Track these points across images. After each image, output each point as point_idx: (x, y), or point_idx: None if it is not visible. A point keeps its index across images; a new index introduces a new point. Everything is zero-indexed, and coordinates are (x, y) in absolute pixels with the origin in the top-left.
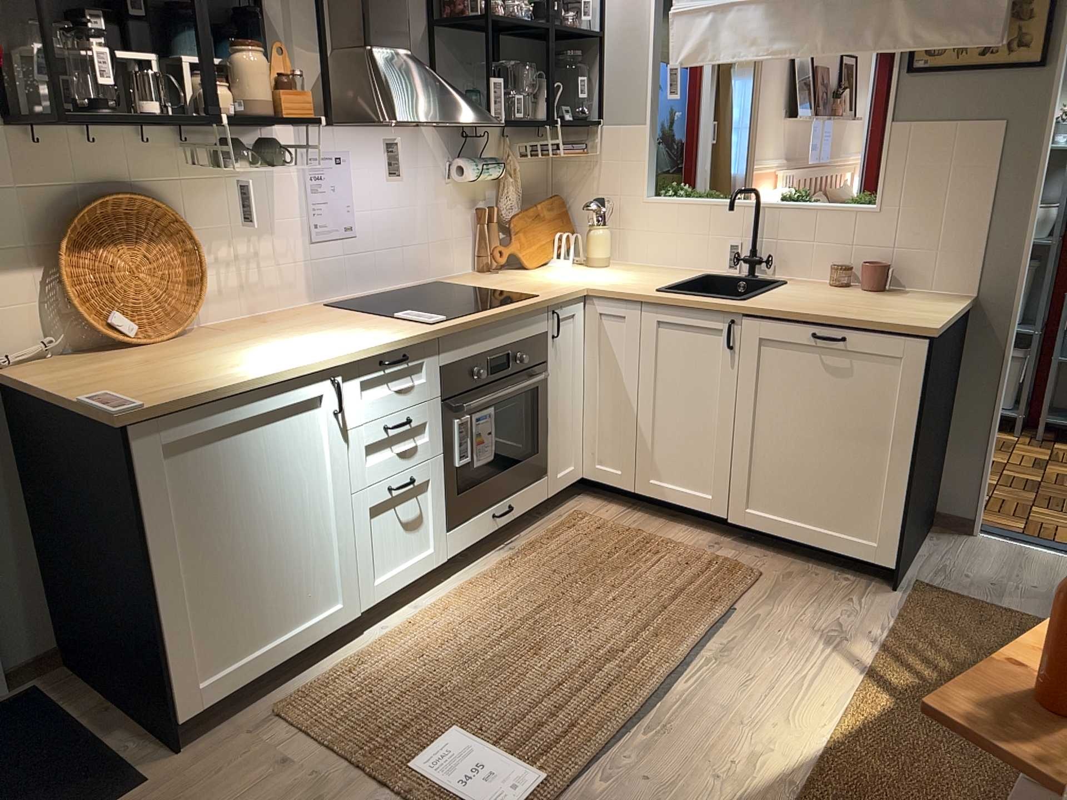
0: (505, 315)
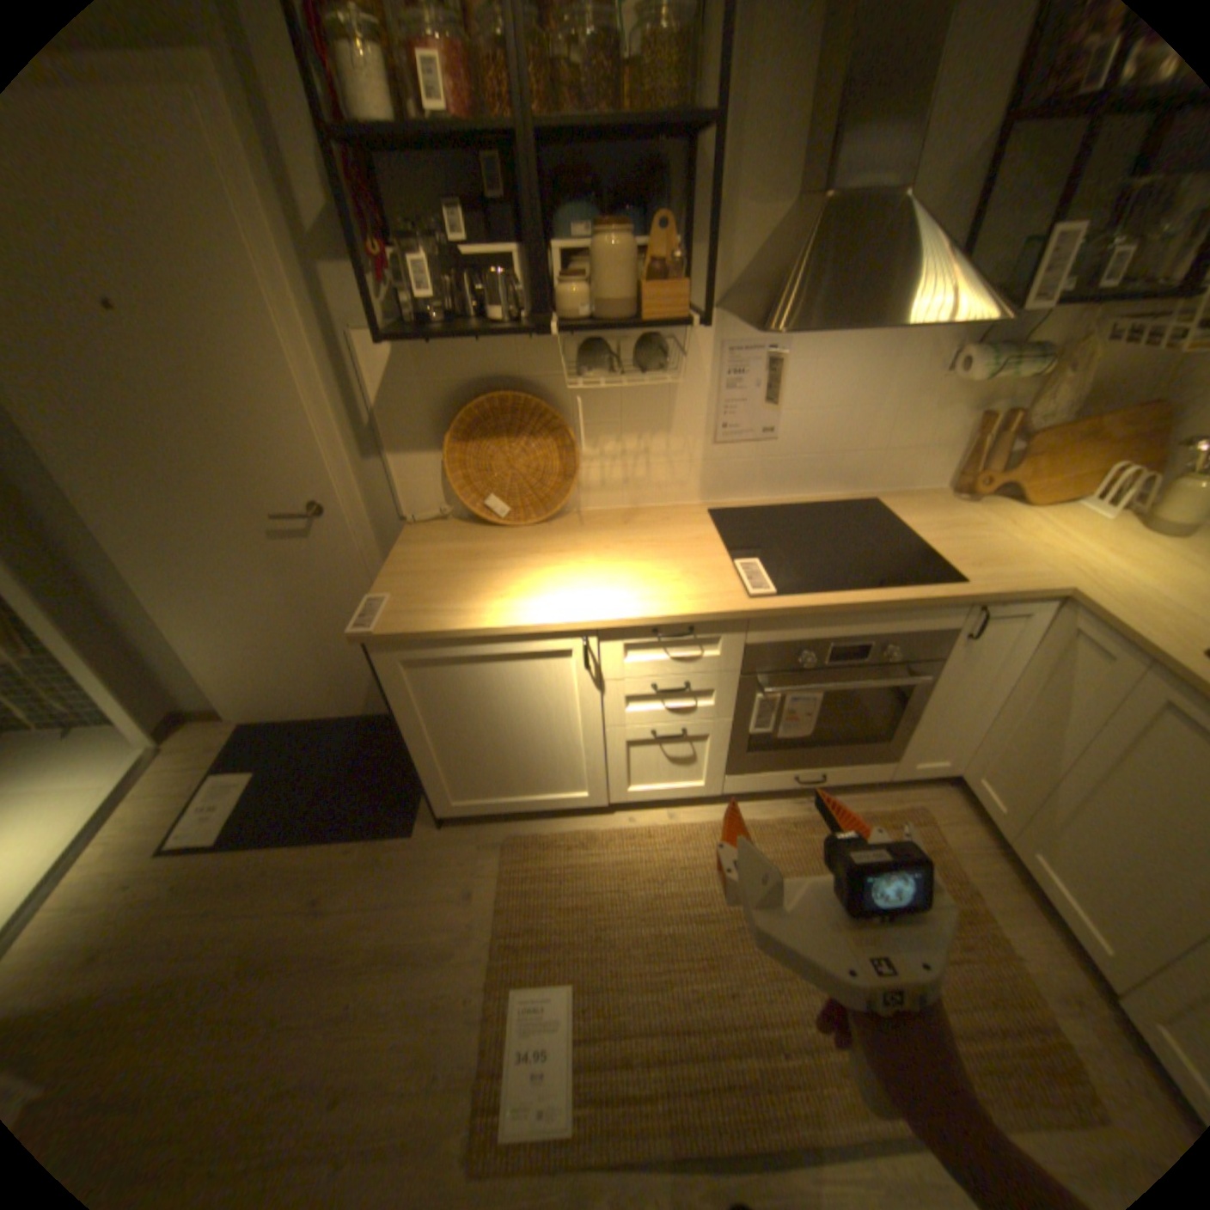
0: (874, 605)
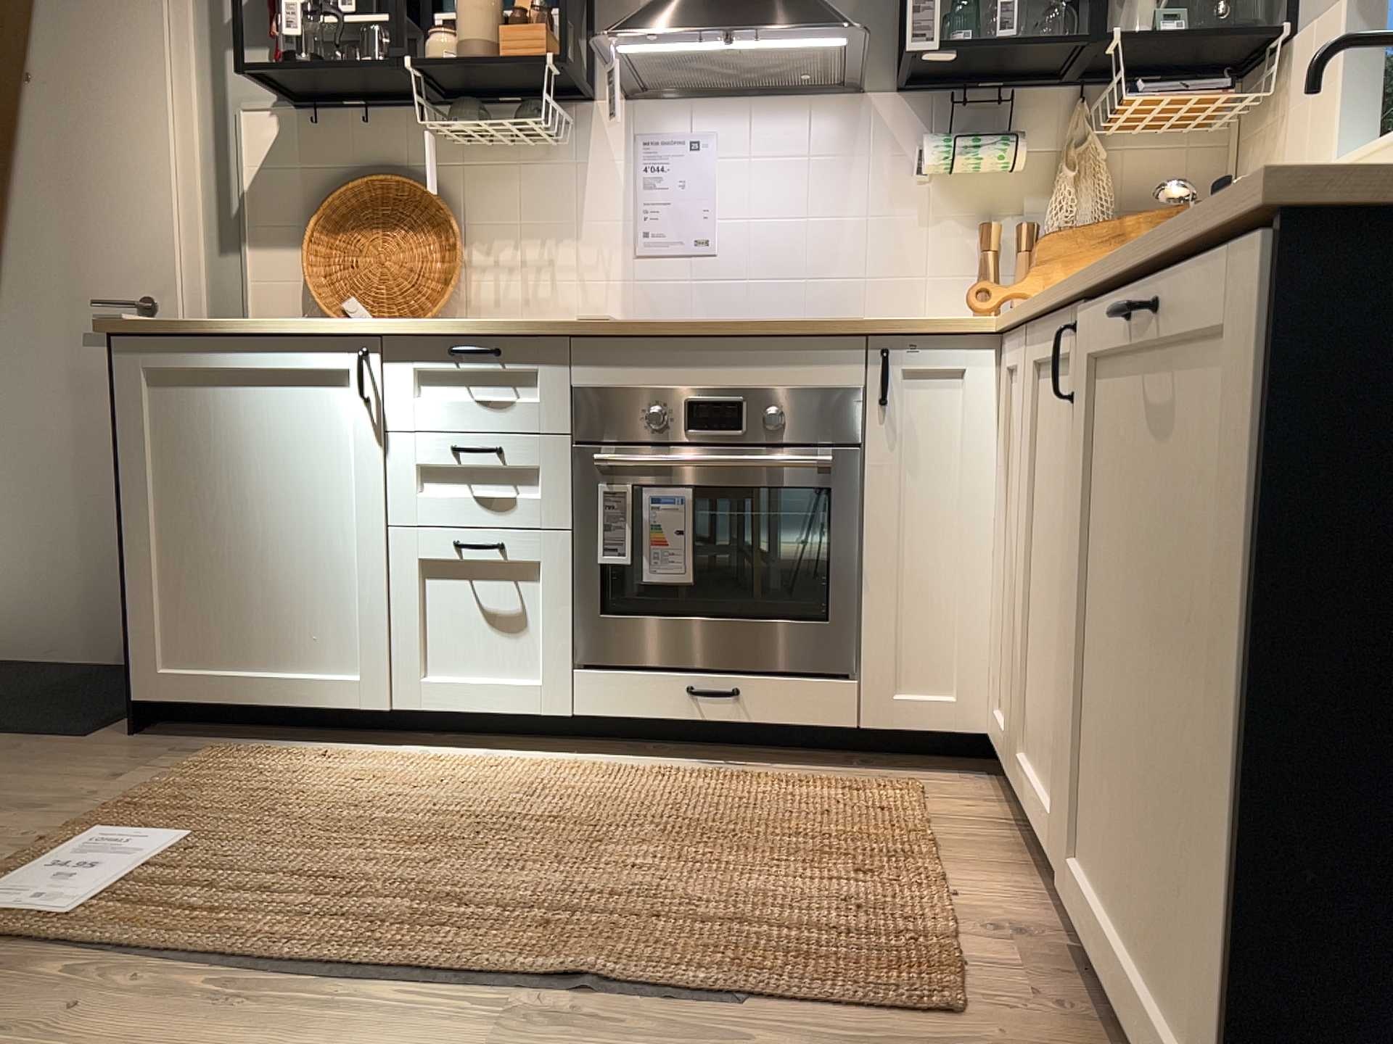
0: (726, 329)
